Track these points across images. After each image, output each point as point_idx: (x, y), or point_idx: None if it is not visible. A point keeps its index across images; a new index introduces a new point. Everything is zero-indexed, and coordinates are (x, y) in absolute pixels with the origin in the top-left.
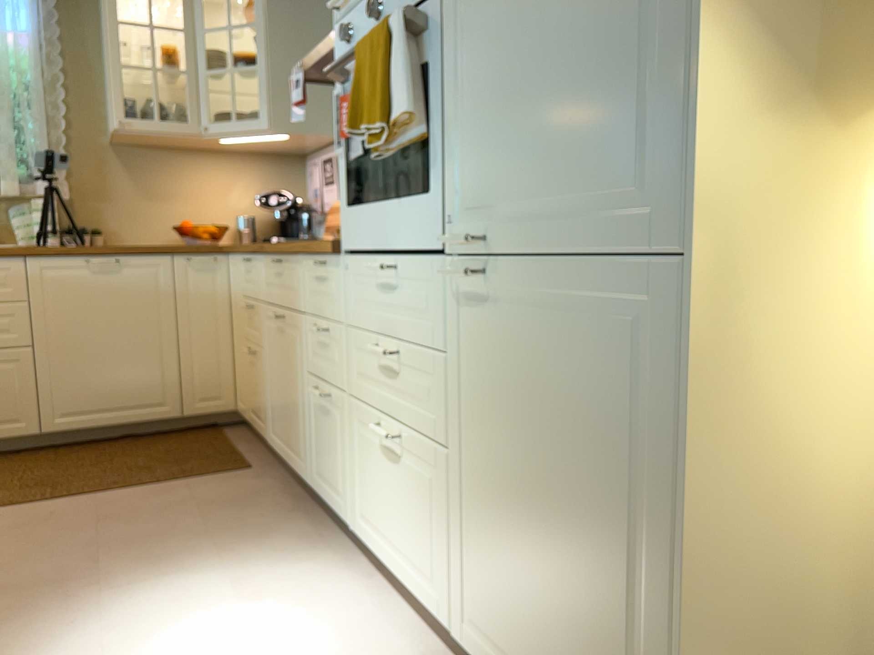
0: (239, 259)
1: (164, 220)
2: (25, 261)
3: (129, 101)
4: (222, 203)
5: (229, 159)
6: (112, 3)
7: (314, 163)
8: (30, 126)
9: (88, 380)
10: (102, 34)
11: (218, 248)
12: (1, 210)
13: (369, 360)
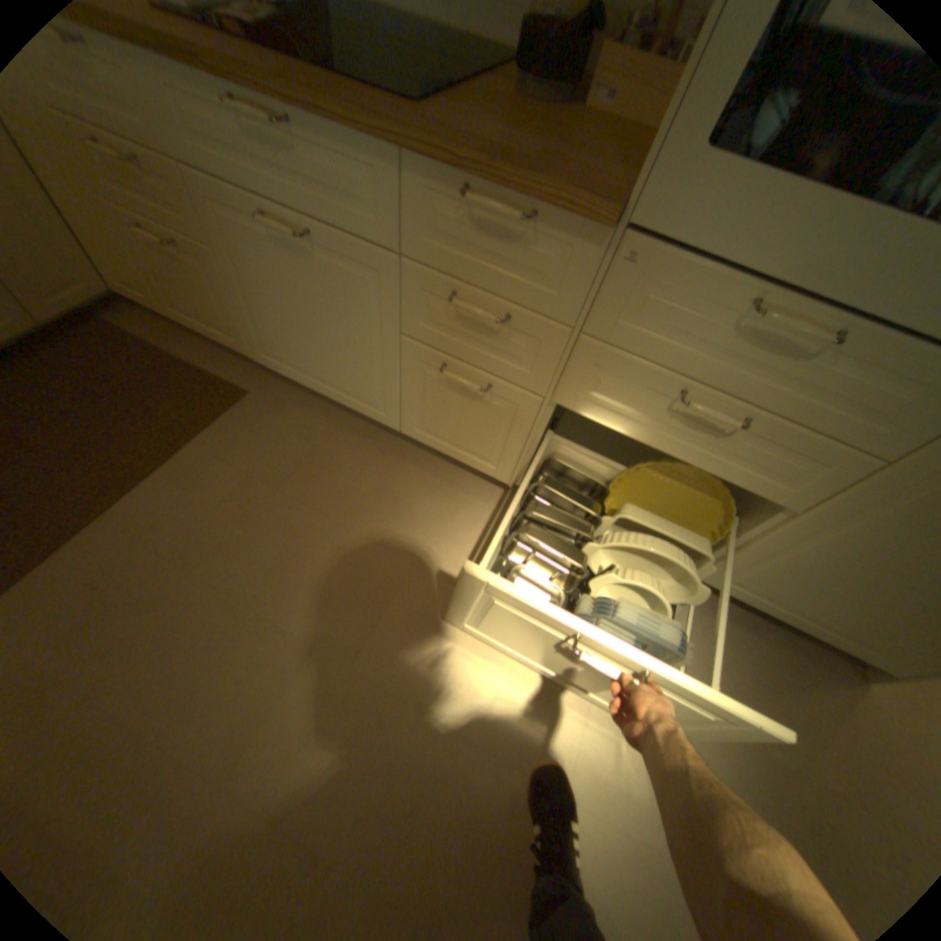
0: None
1: None
2: None
3: None
4: None
5: None
6: None
7: None
8: None
9: None
10: None
11: None
12: None
13: (637, 388)
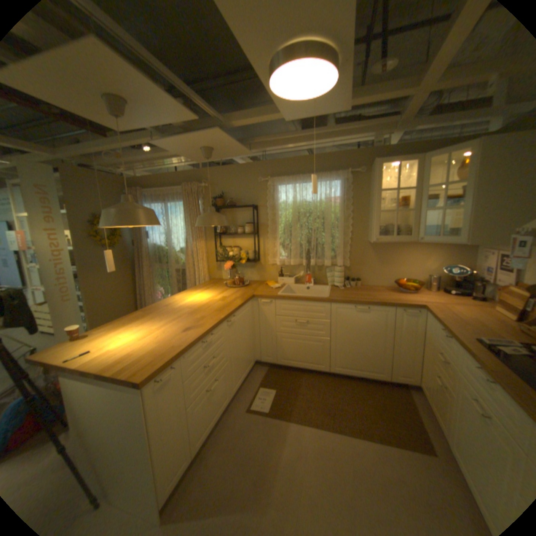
0: (439, 324)
1: (390, 274)
2: (331, 304)
3: (382, 227)
4: (422, 267)
5: (429, 245)
6: (379, 181)
7: (492, 253)
8: (337, 237)
9: (351, 356)
10: (371, 192)
11: (423, 307)
12: (324, 269)
13: None
